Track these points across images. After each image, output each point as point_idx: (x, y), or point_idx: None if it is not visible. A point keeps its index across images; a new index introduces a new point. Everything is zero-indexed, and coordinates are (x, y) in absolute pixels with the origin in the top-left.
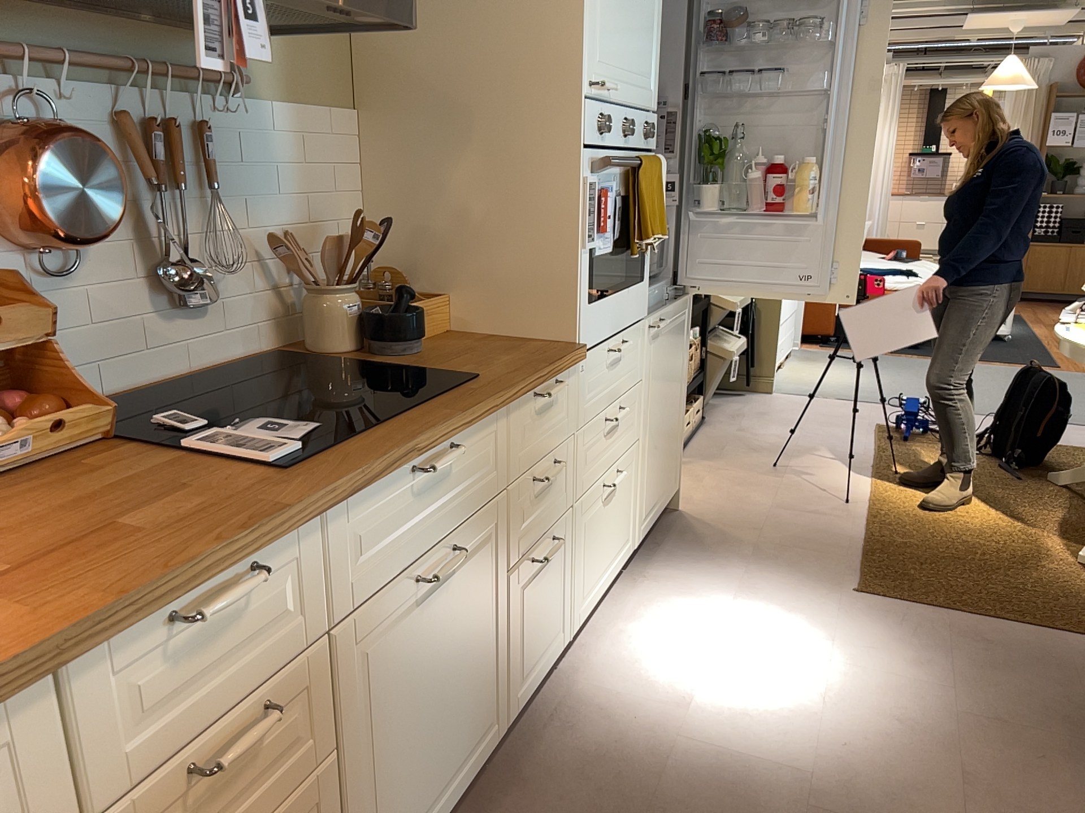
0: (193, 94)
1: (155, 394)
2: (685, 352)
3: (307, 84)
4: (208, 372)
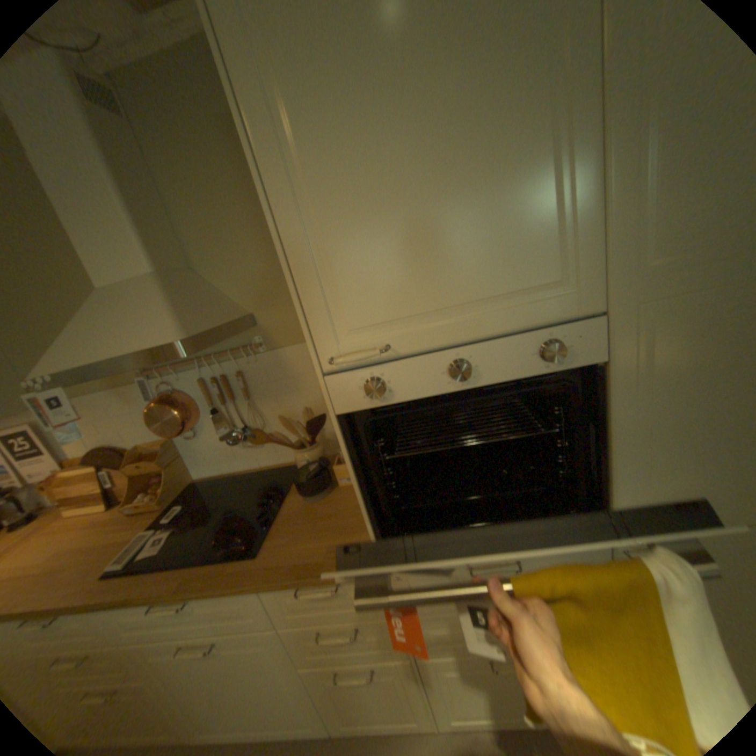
0: (234, 359)
1: (243, 476)
2: None
3: None
4: (268, 469)
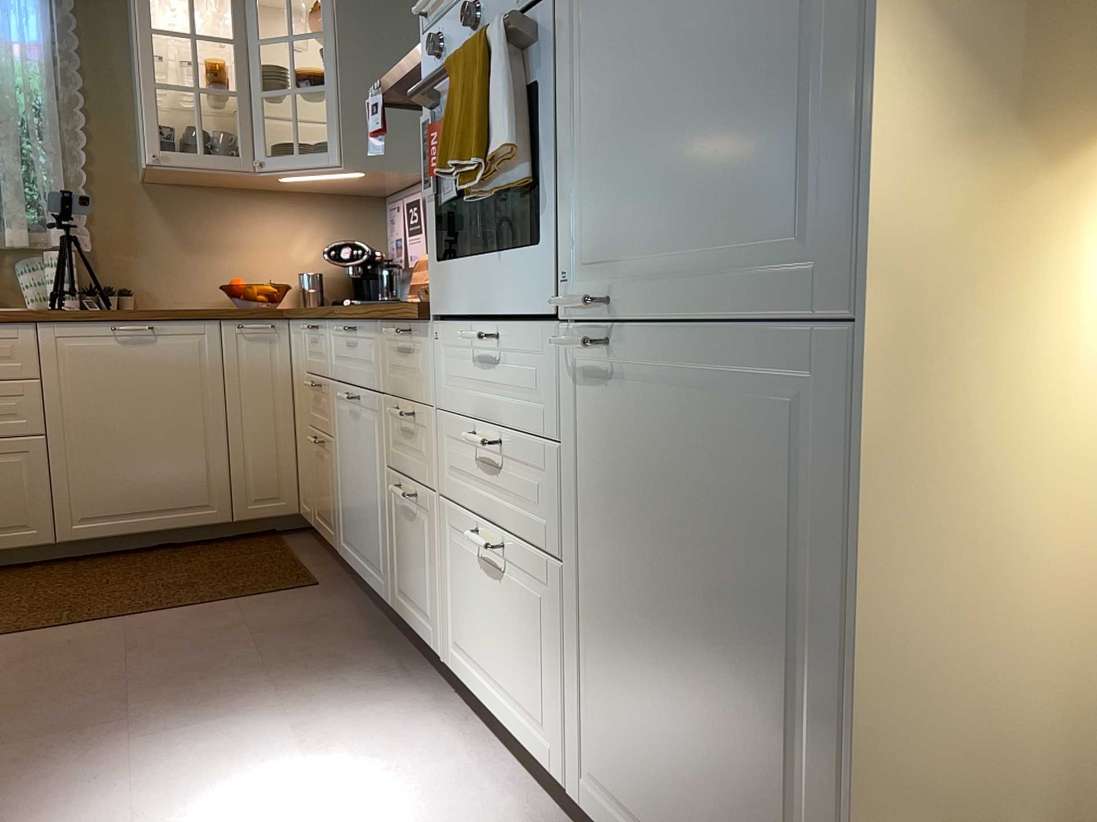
0: None
1: None
2: (825, 546)
3: None
4: None
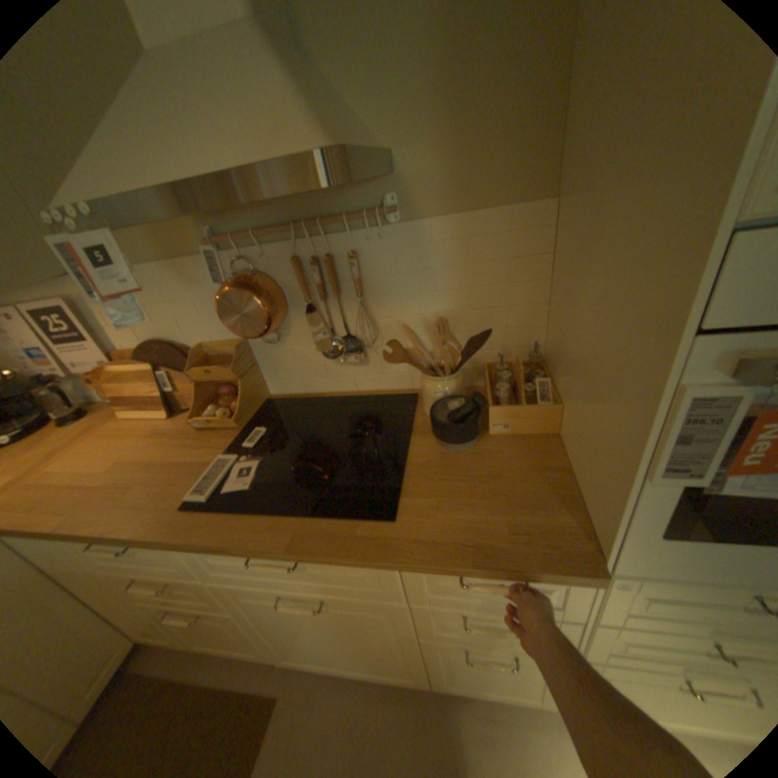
0: (348, 229)
1: (334, 398)
2: None
3: (479, 185)
4: (369, 393)
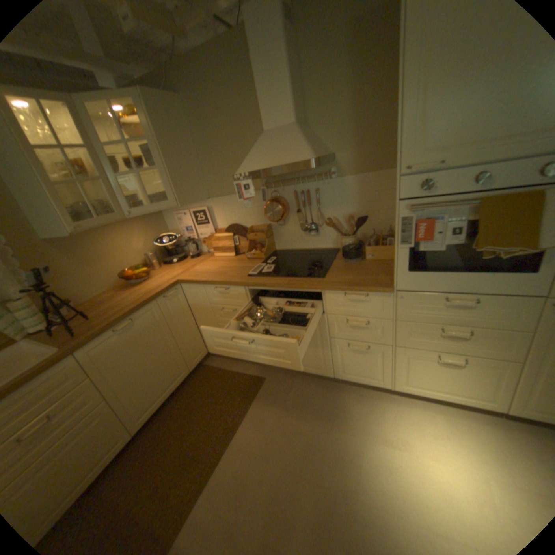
0: (316, 180)
1: (303, 251)
2: None
3: (366, 164)
4: (318, 249)
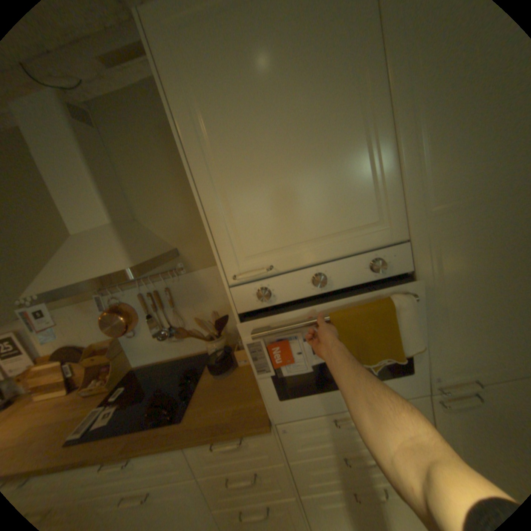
0: (163, 280)
1: (168, 363)
2: None
3: None
4: (187, 357)
